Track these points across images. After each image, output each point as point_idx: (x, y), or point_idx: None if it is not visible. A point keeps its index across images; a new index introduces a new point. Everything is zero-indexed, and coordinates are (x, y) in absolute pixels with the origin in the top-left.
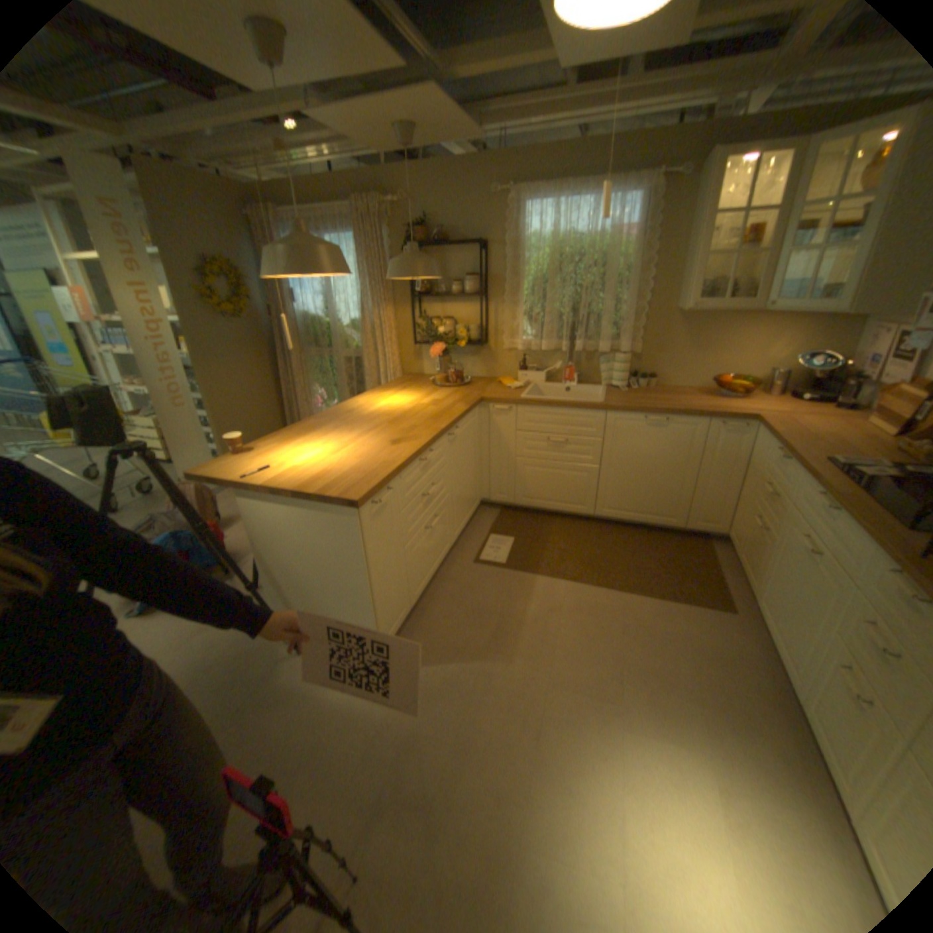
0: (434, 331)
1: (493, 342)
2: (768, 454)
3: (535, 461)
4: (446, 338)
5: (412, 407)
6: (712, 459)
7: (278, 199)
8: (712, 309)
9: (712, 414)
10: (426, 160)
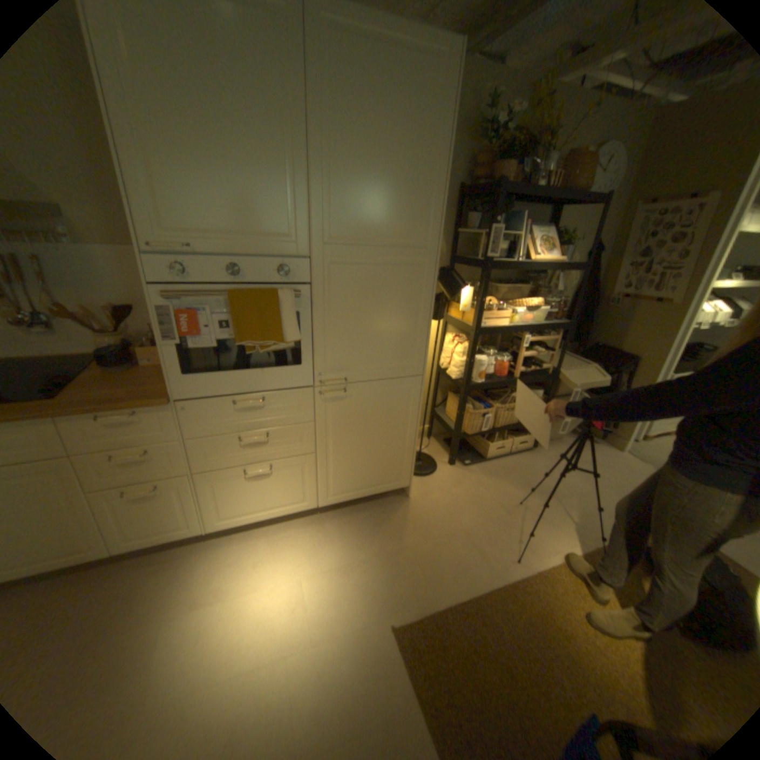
0: None
1: None
2: None
3: None
4: None
5: None
6: None
7: None
8: None
9: None
10: None
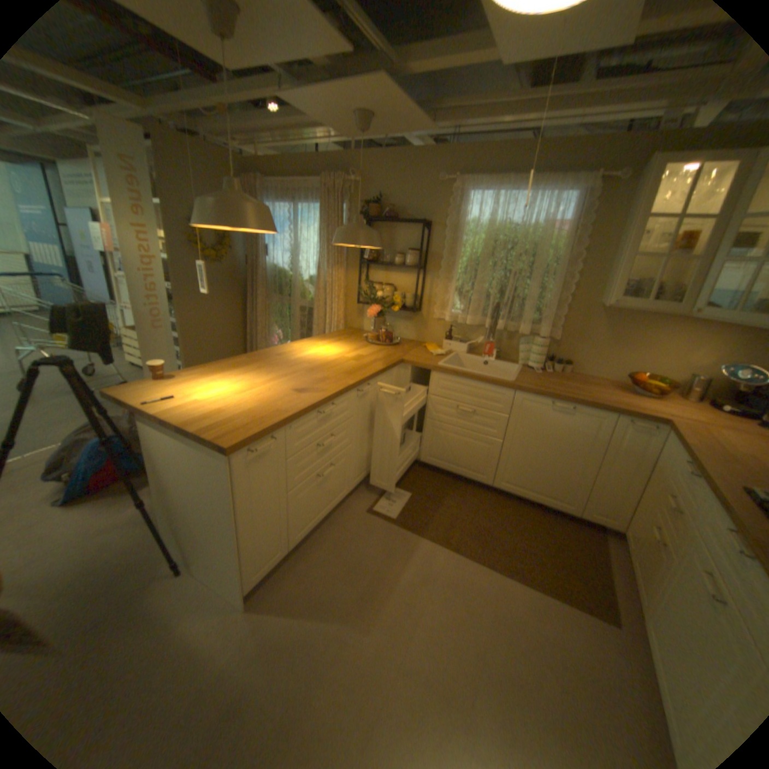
0: (374, 294)
1: (425, 311)
2: (676, 464)
3: (444, 425)
4: (383, 301)
5: (335, 359)
6: (616, 455)
7: (267, 171)
8: (636, 308)
9: (622, 411)
10: (388, 148)
